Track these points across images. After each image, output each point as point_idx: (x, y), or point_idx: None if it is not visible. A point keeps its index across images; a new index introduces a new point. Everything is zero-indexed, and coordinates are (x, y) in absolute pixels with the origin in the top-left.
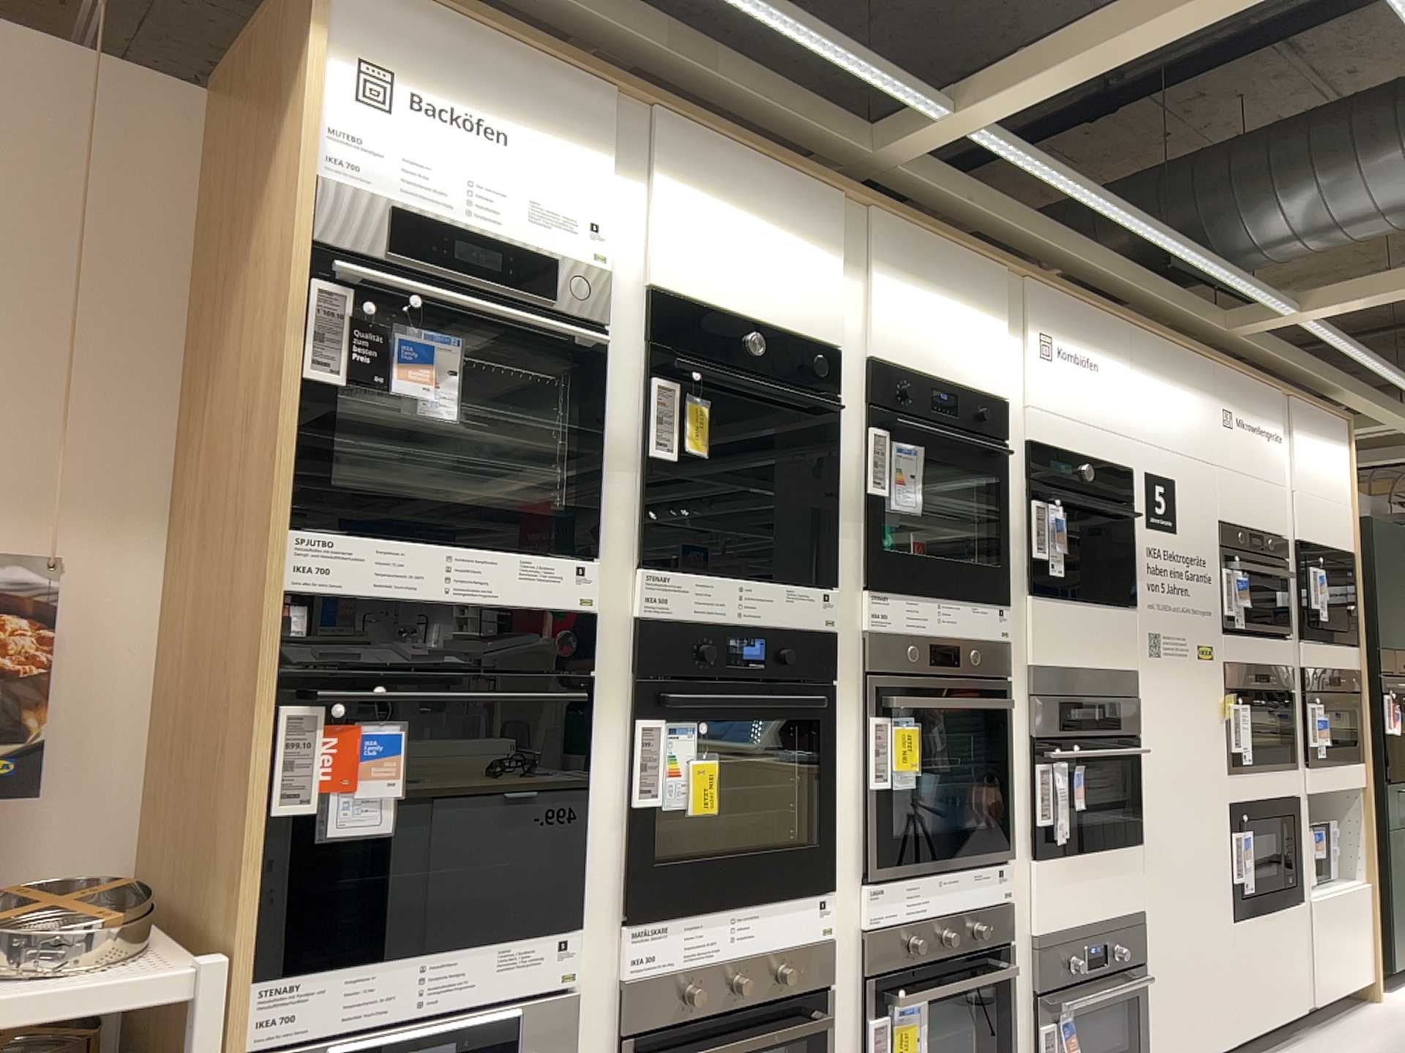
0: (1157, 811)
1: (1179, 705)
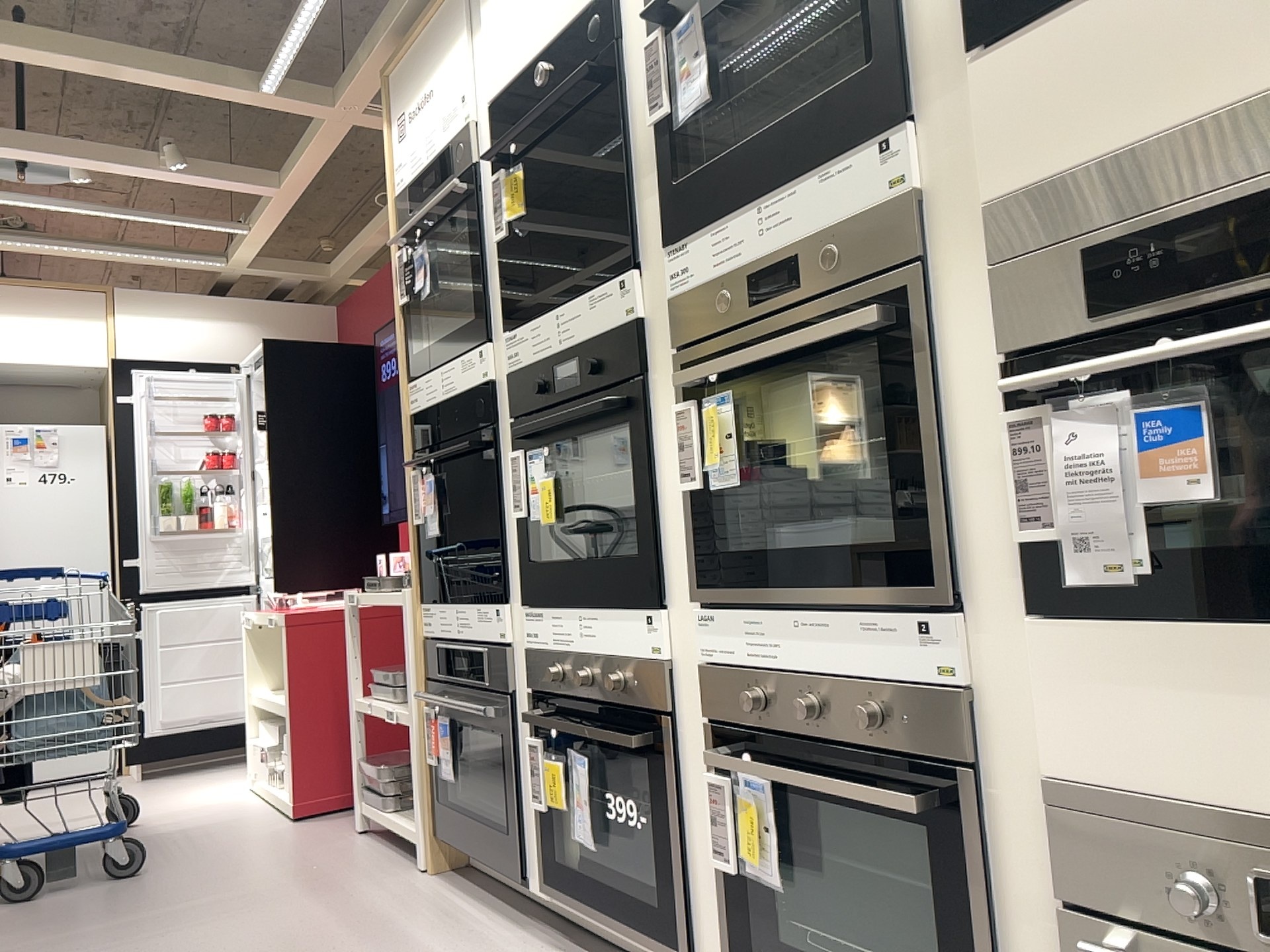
0: None
1: None
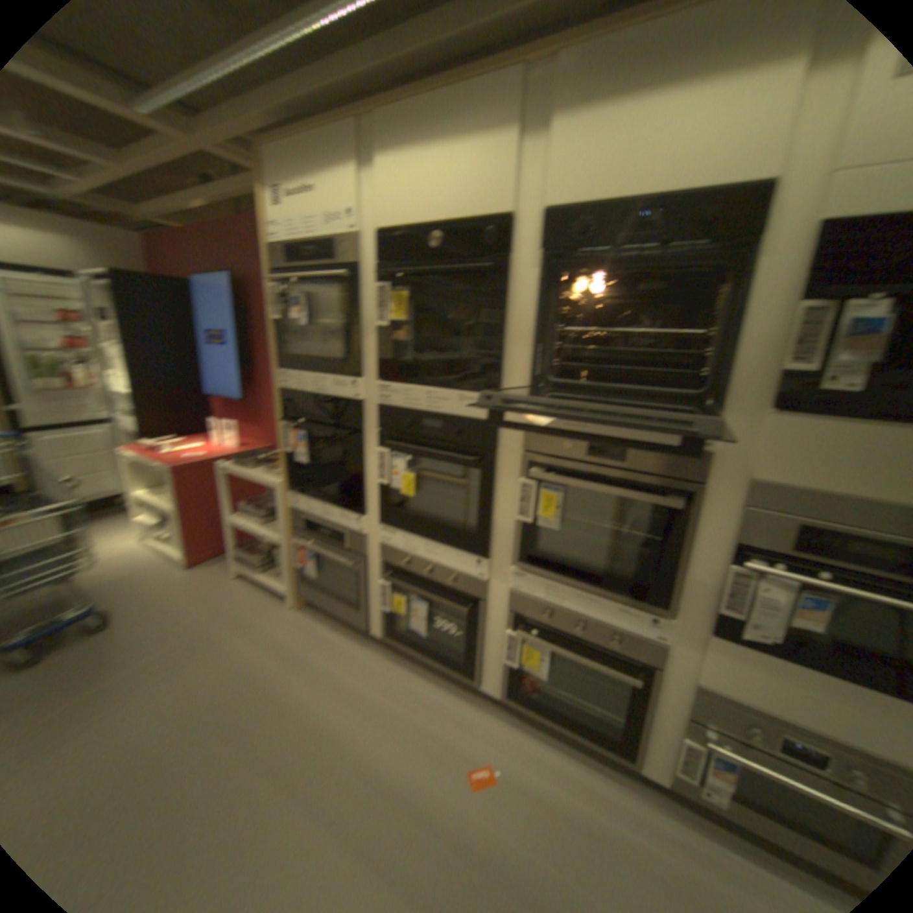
0: None
1: None
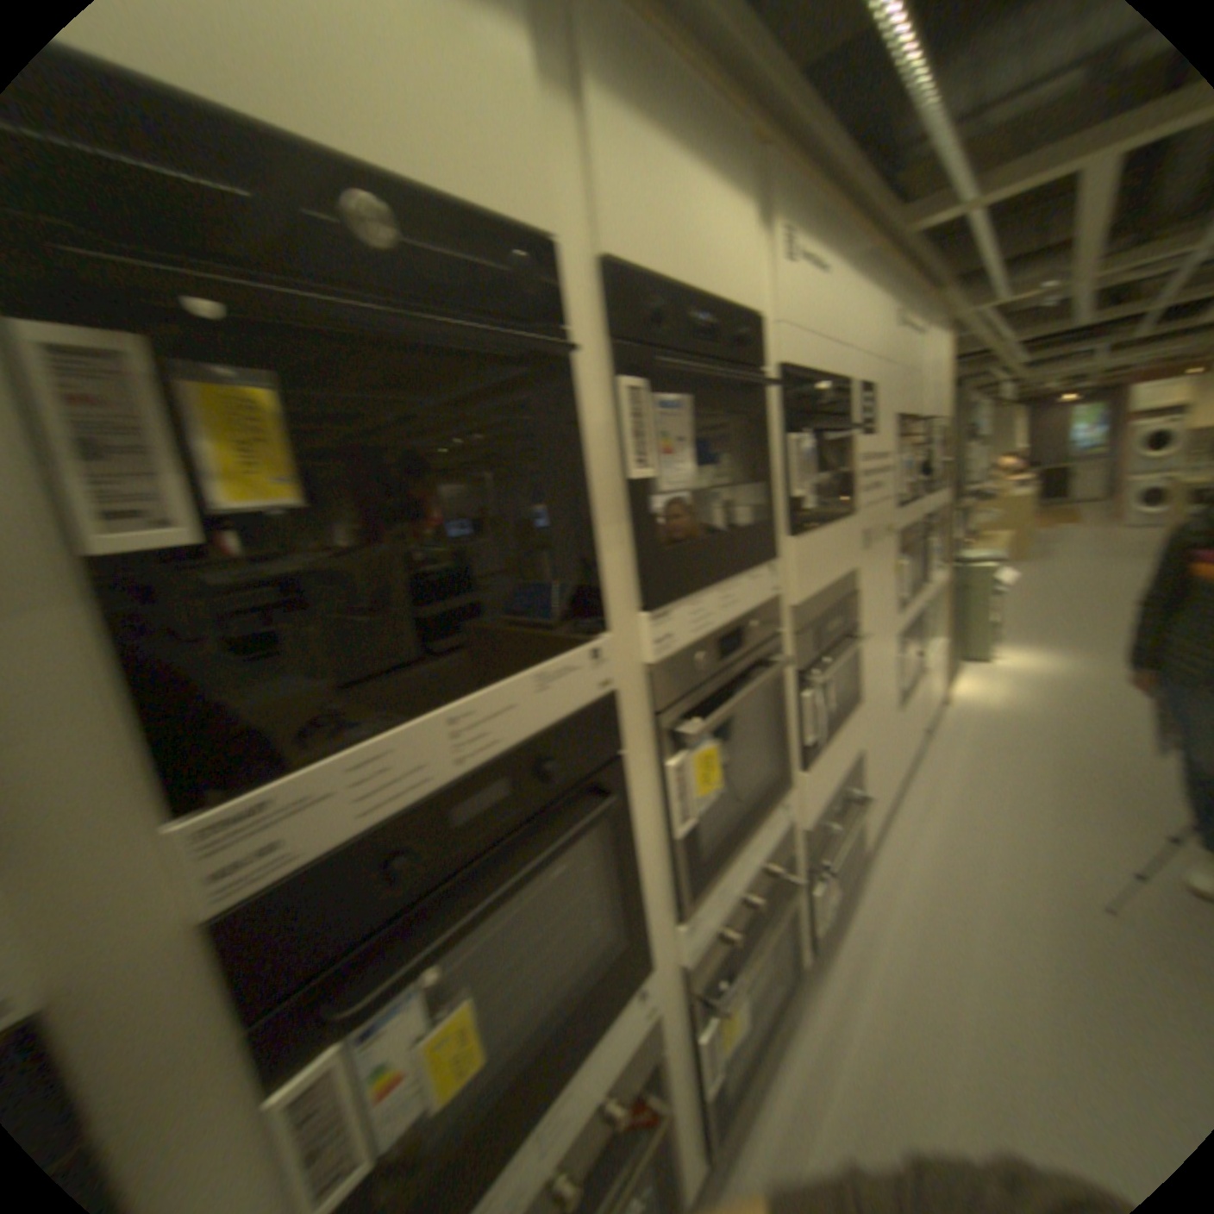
0: (877, 676)
1: (888, 584)
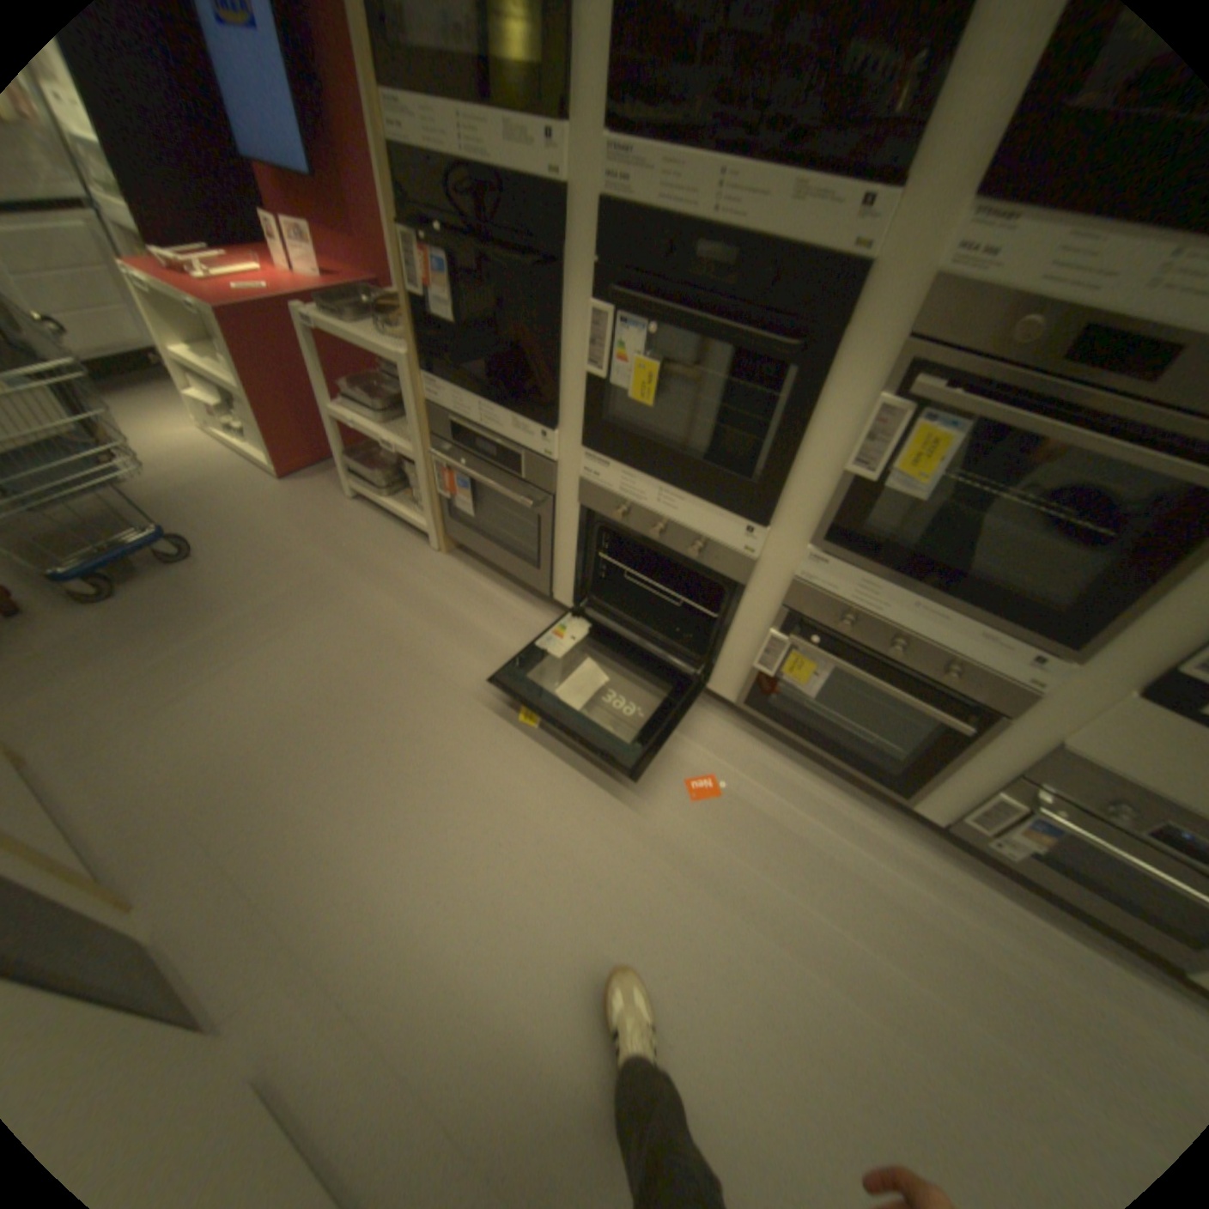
0: None
1: None
